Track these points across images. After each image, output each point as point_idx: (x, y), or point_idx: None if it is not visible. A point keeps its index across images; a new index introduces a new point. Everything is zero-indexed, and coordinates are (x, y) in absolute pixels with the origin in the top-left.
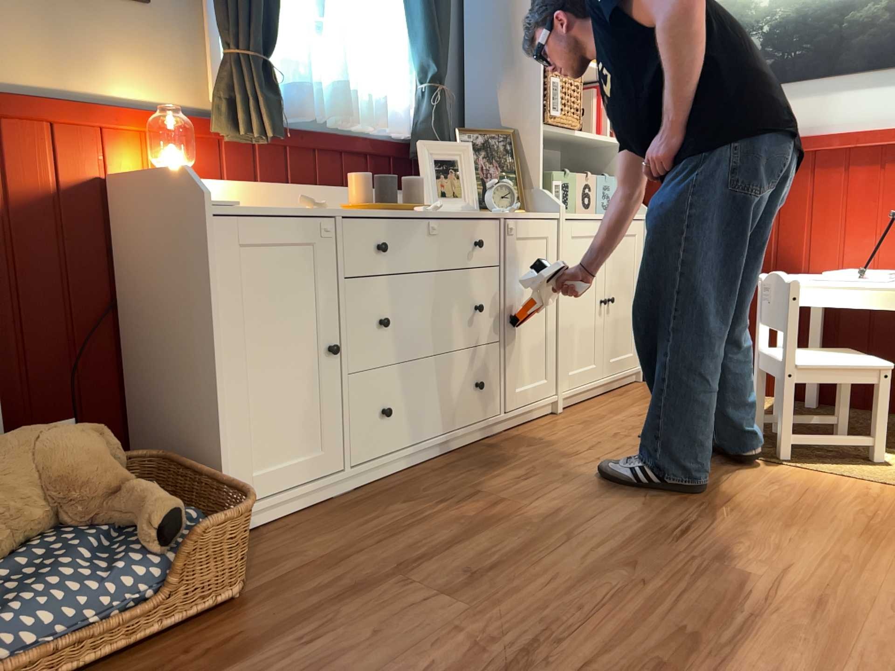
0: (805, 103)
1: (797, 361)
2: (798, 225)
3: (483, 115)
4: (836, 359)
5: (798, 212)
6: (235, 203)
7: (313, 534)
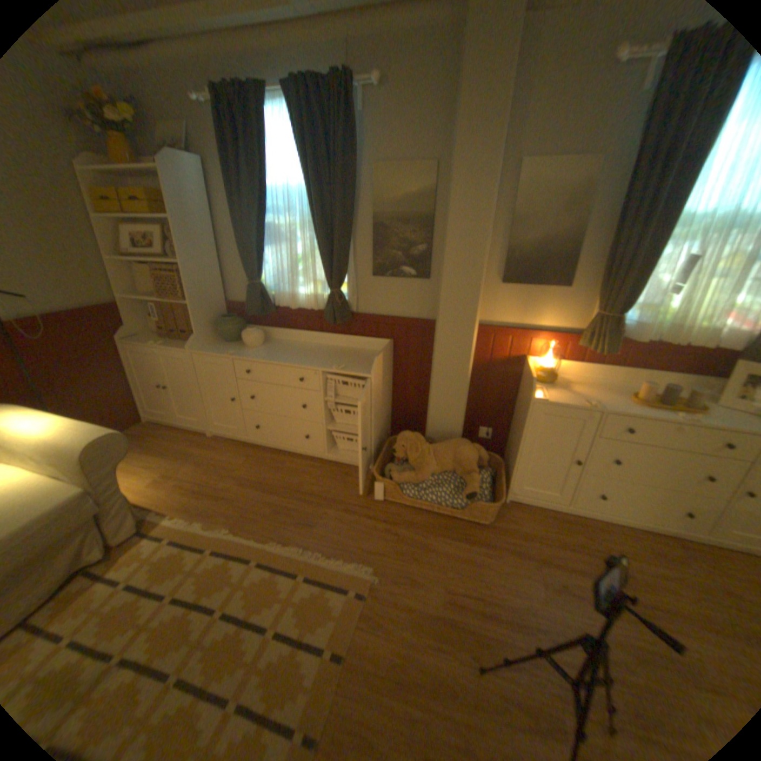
0: None
1: None
2: None
3: None
4: None
5: None
6: (549, 398)
7: (536, 522)
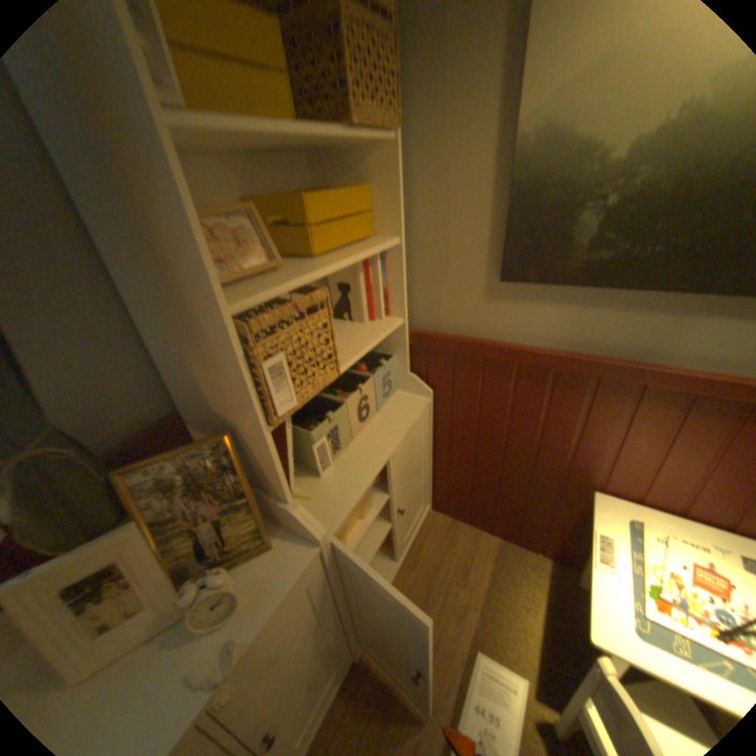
0: (651, 320)
1: None
2: (604, 449)
3: (181, 382)
4: None
5: (608, 438)
6: None
7: None
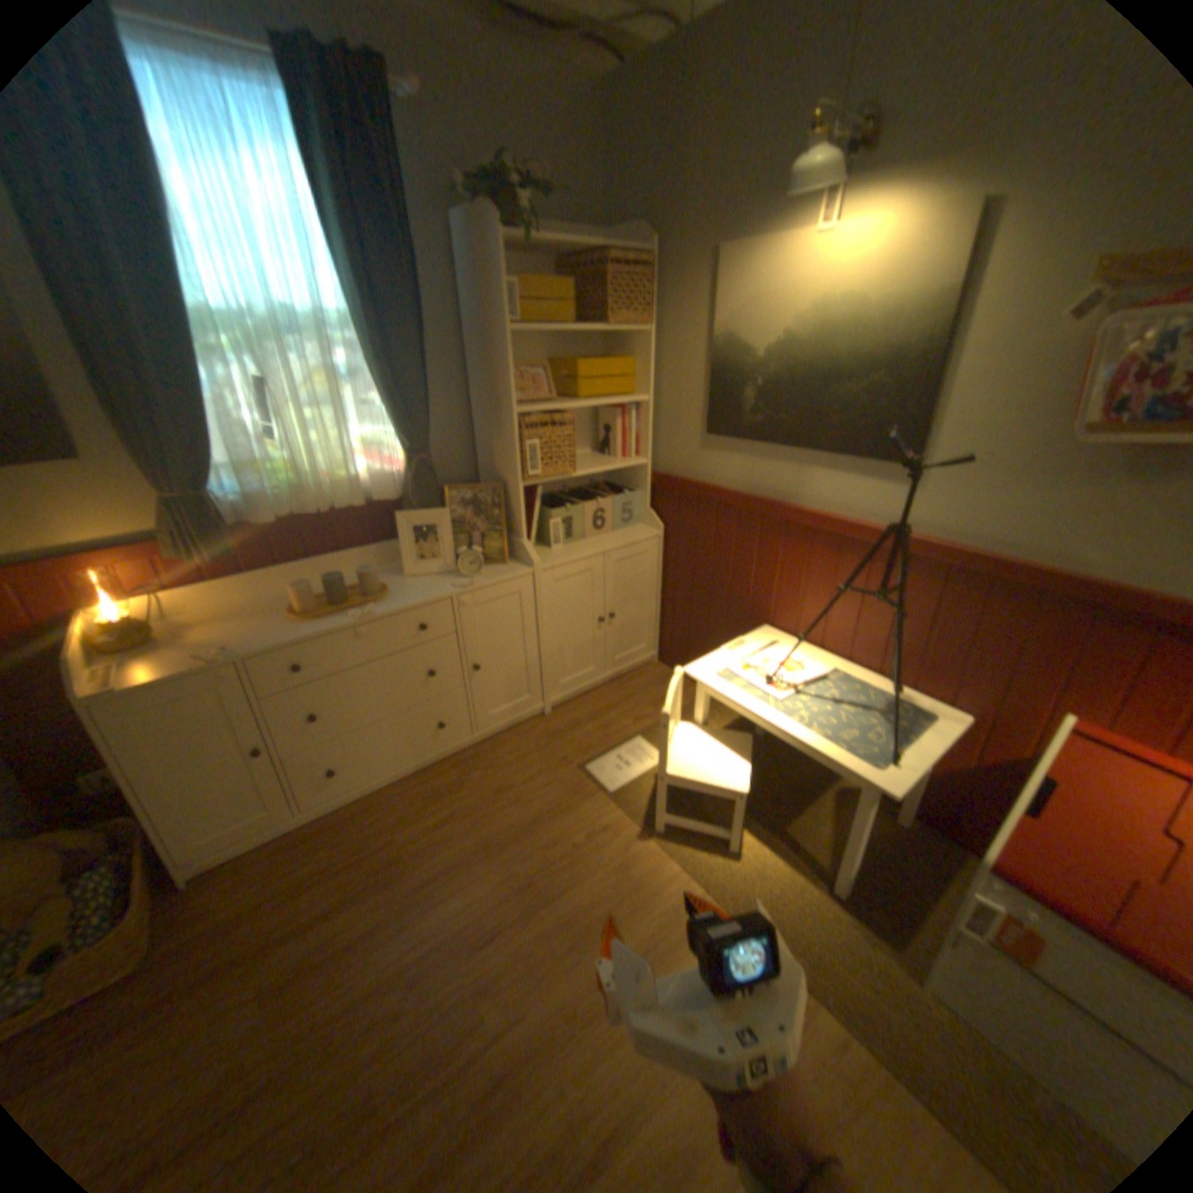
0: (788, 471)
1: (673, 768)
2: (770, 584)
3: (486, 459)
4: (712, 769)
5: (771, 573)
6: (114, 688)
7: (243, 885)
